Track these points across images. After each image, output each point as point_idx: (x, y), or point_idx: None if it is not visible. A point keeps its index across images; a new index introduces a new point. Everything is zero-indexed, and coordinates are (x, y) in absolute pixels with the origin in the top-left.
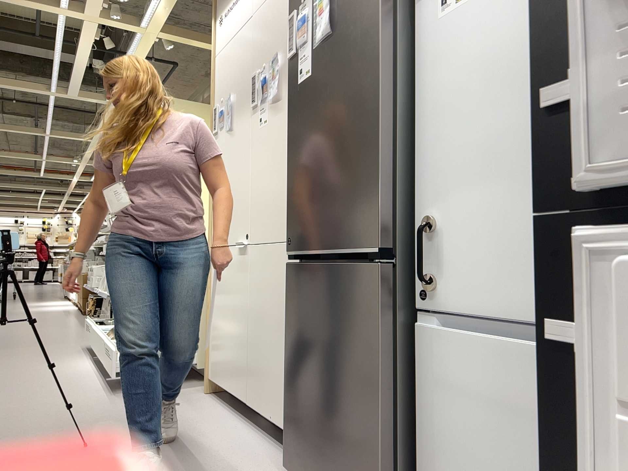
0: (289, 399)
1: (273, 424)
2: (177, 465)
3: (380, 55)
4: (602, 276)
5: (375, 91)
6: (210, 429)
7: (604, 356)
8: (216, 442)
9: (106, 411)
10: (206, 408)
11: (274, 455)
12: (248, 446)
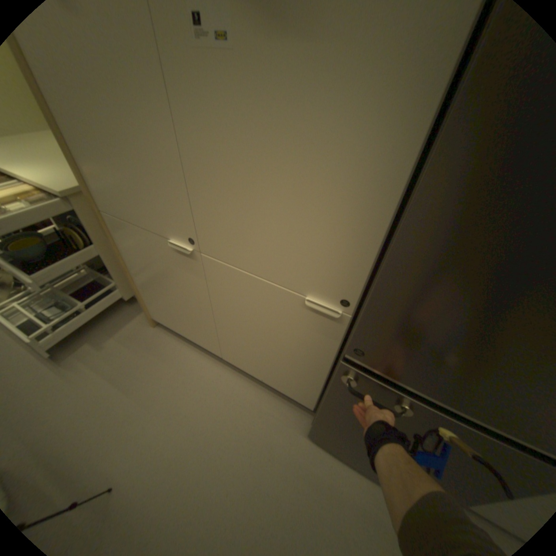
0: (322, 419)
1: (265, 381)
2: (219, 464)
3: None
4: None
5: None
6: (201, 386)
7: None
8: (222, 407)
9: (76, 402)
10: (172, 352)
11: (276, 403)
12: (250, 400)
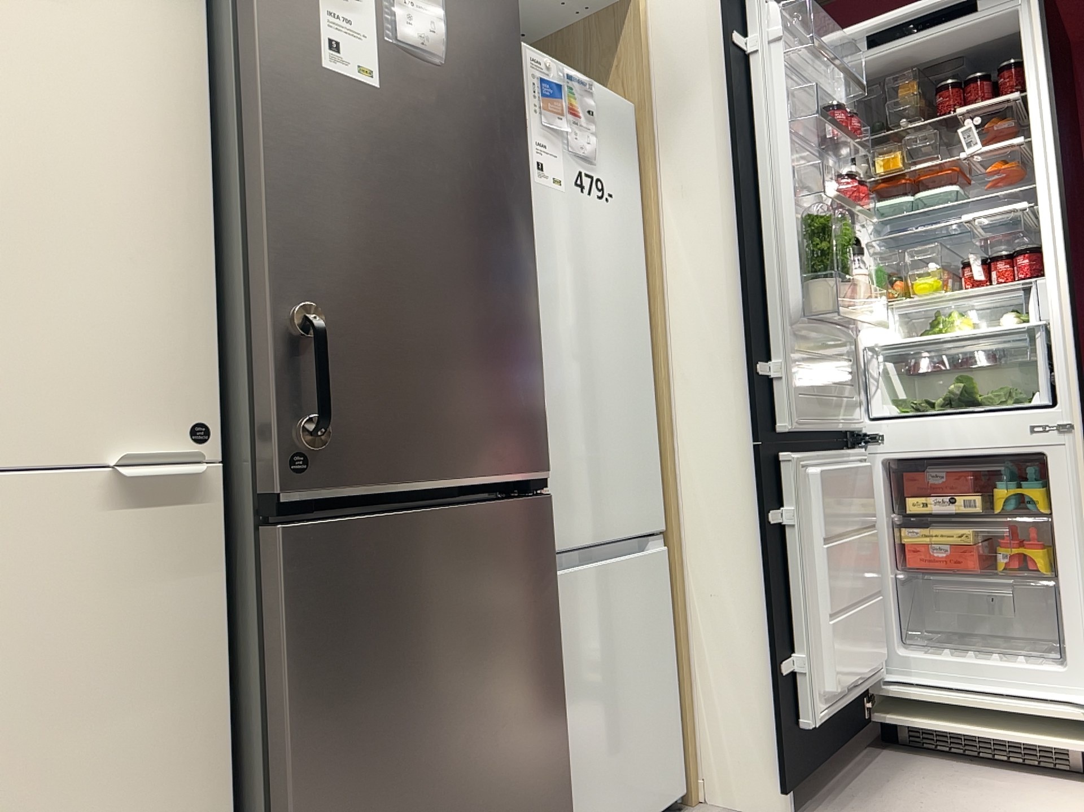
0: None
1: None
2: None
3: (529, 186)
4: (797, 474)
5: (527, 234)
6: None
7: (800, 516)
8: None
9: None
10: None
11: None
12: None
